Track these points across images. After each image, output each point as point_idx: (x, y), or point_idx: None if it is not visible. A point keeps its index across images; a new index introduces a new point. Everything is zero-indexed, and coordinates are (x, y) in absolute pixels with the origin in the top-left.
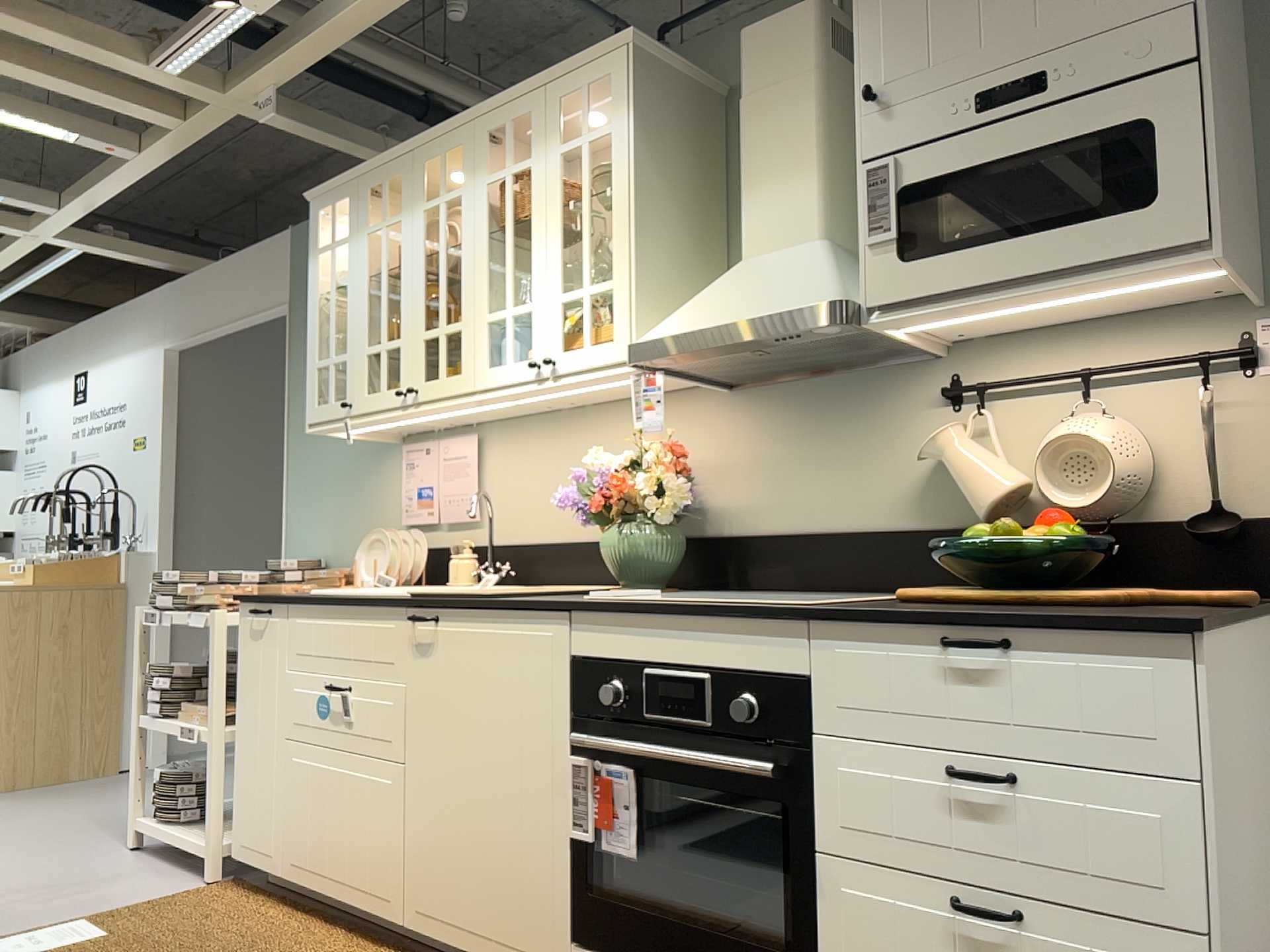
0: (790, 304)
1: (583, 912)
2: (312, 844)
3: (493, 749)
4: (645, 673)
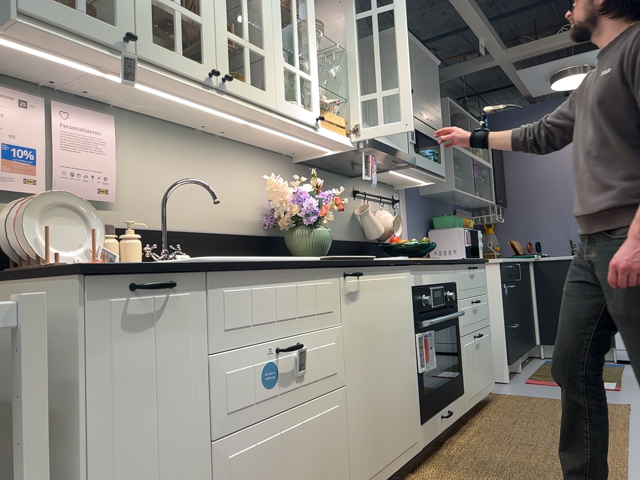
0: (404, 151)
1: (423, 405)
2: None
3: (391, 346)
4: (429, 289)
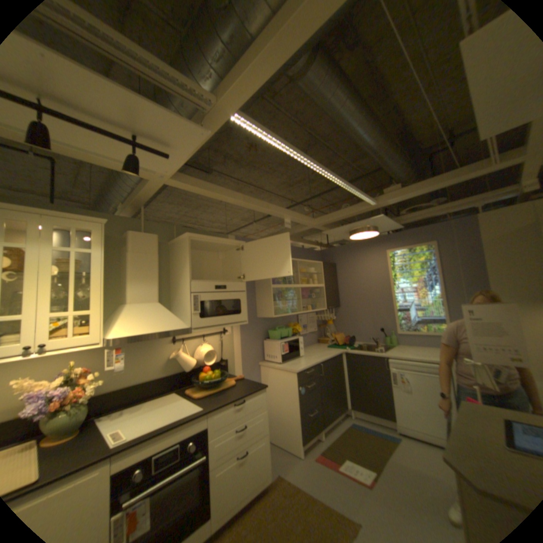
0: (175, 327)
1: None
2: None
3: None
4: (150, 458)
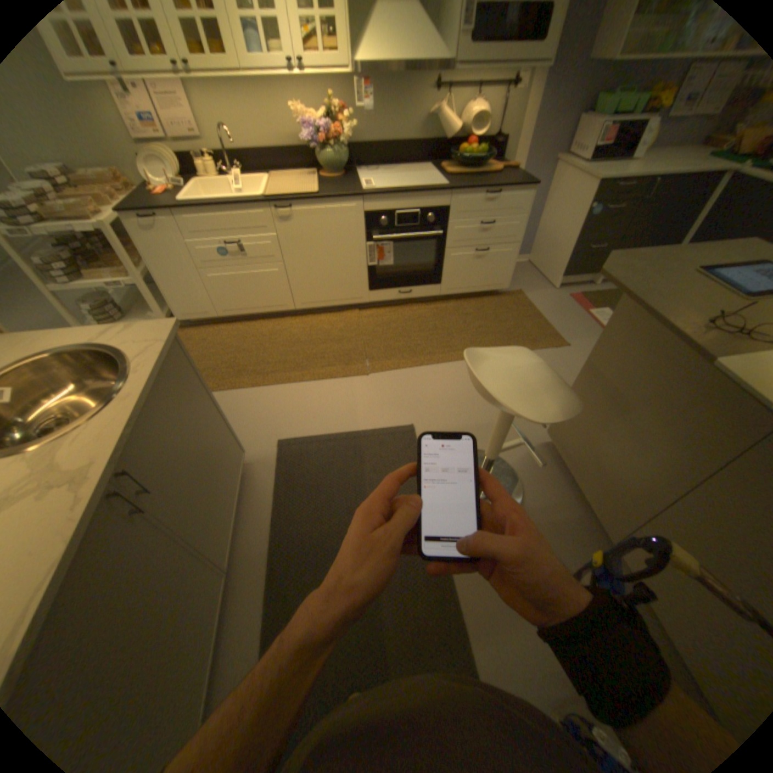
0: (433, 56)
1: (373, 282)
2: (237, 301)
3: (332, 248)
4: (395, 213)
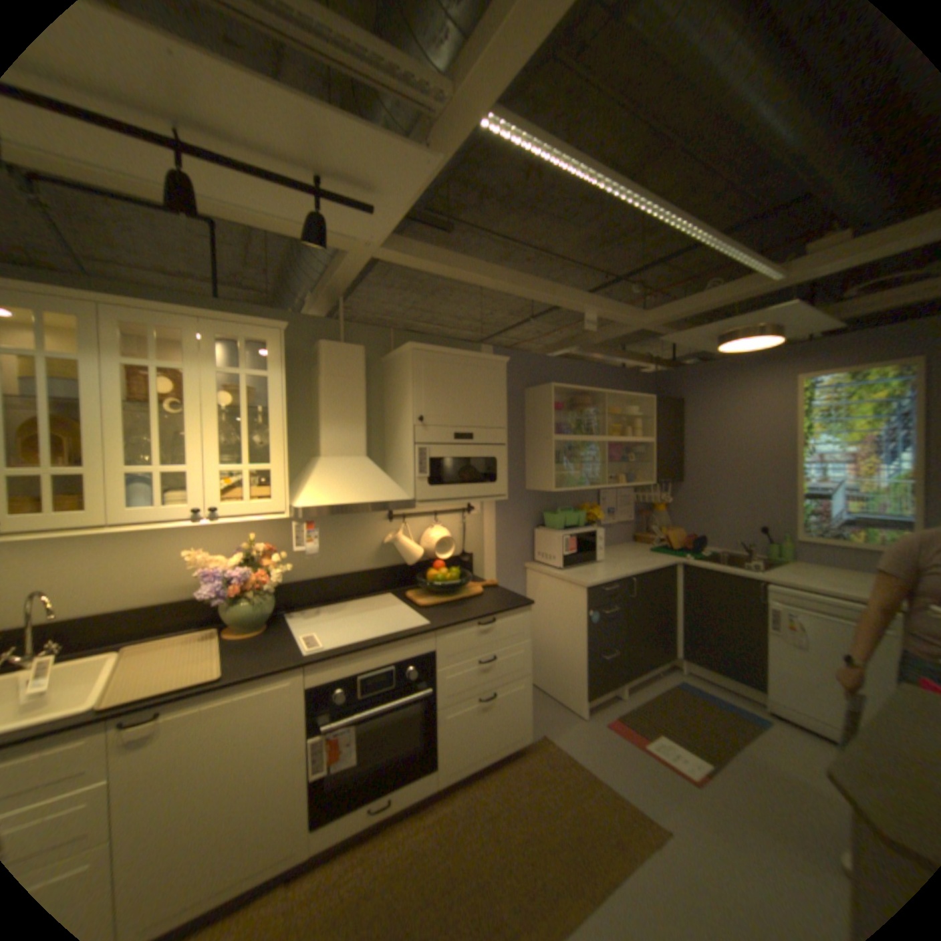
0: (391, 498)
1: (317, 812)
2: None
3: (236, 771)
4: (357, 679)
